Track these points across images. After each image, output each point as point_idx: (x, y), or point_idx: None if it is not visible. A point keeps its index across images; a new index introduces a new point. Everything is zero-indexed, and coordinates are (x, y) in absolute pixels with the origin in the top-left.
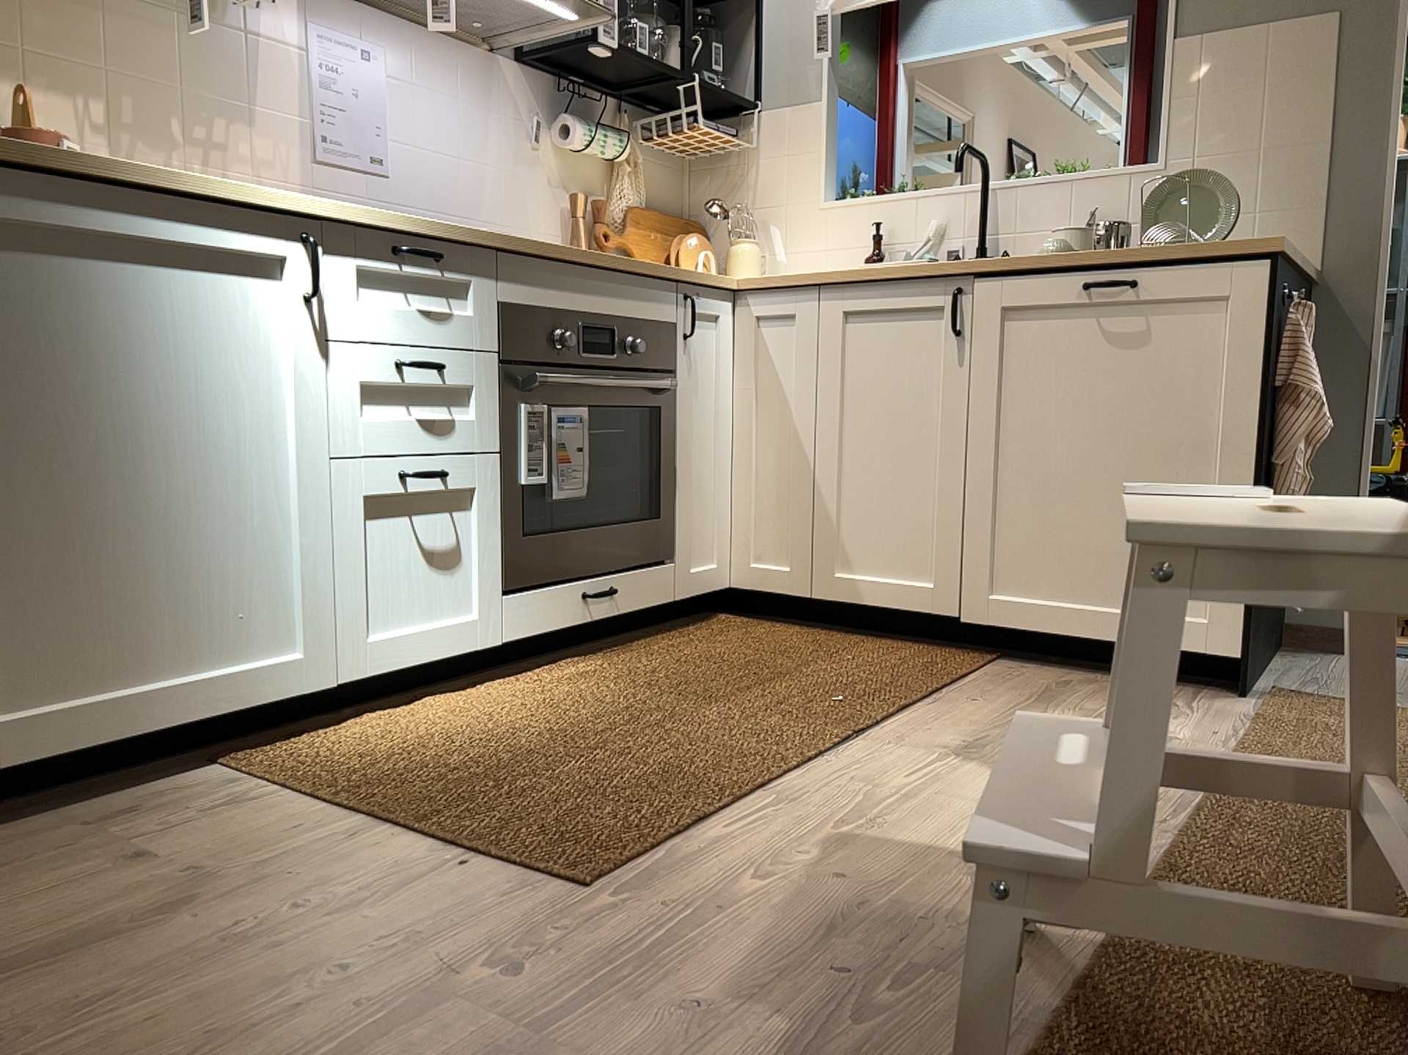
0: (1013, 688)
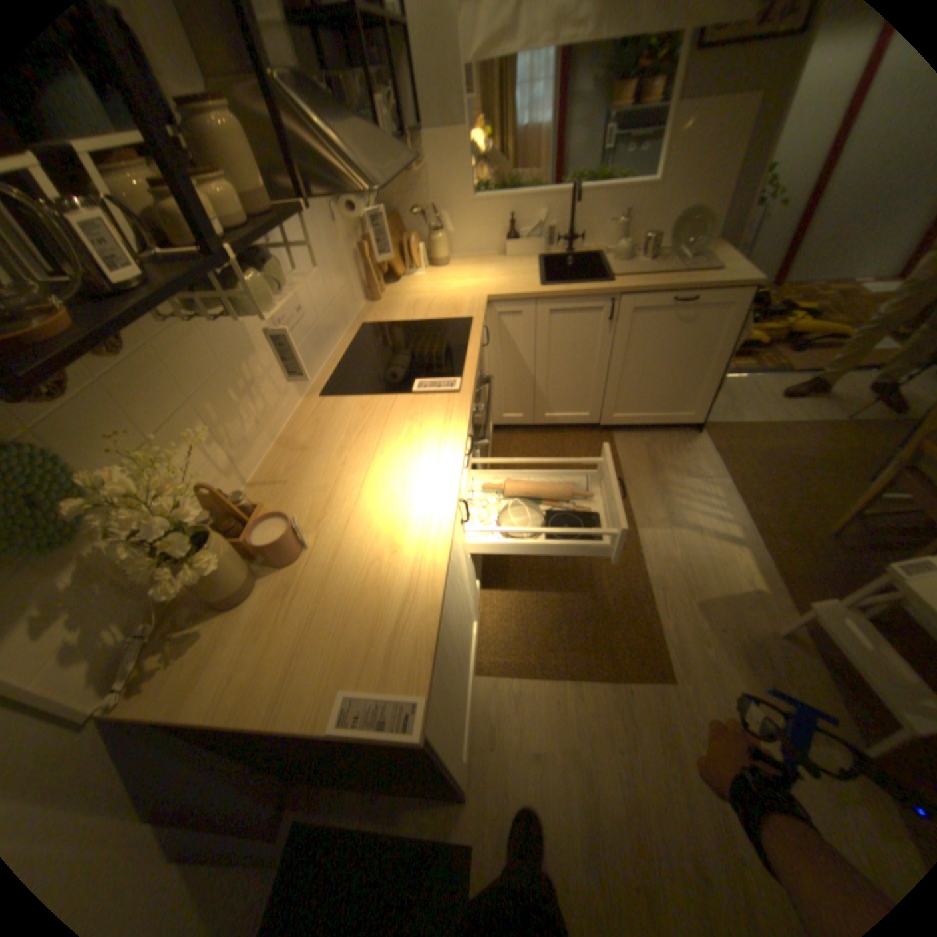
0: (644, 463)
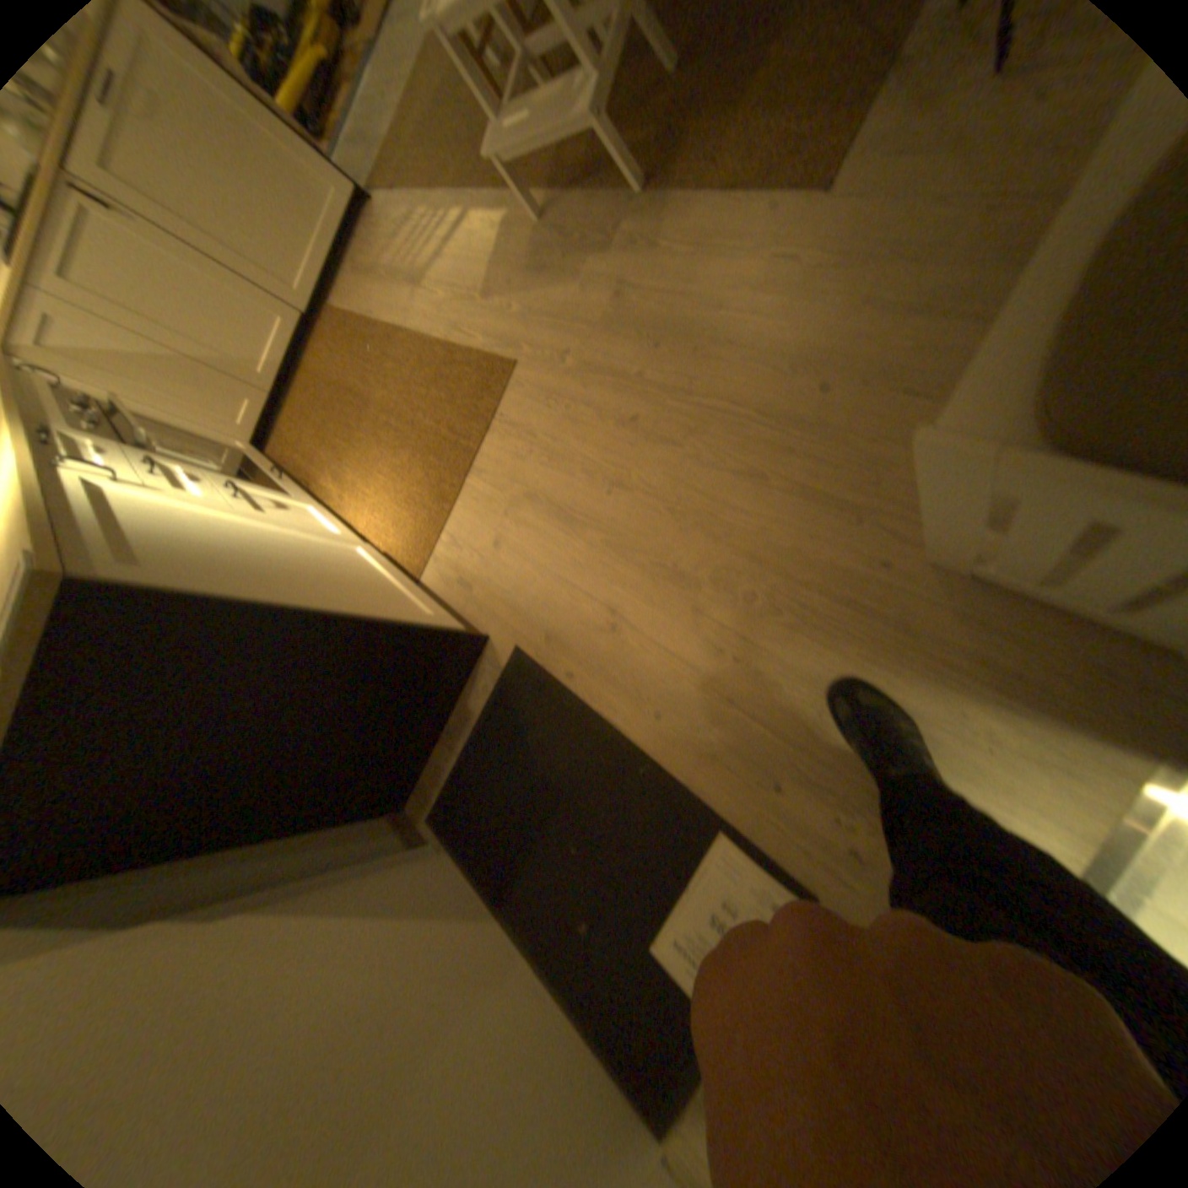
0: (364, 281)
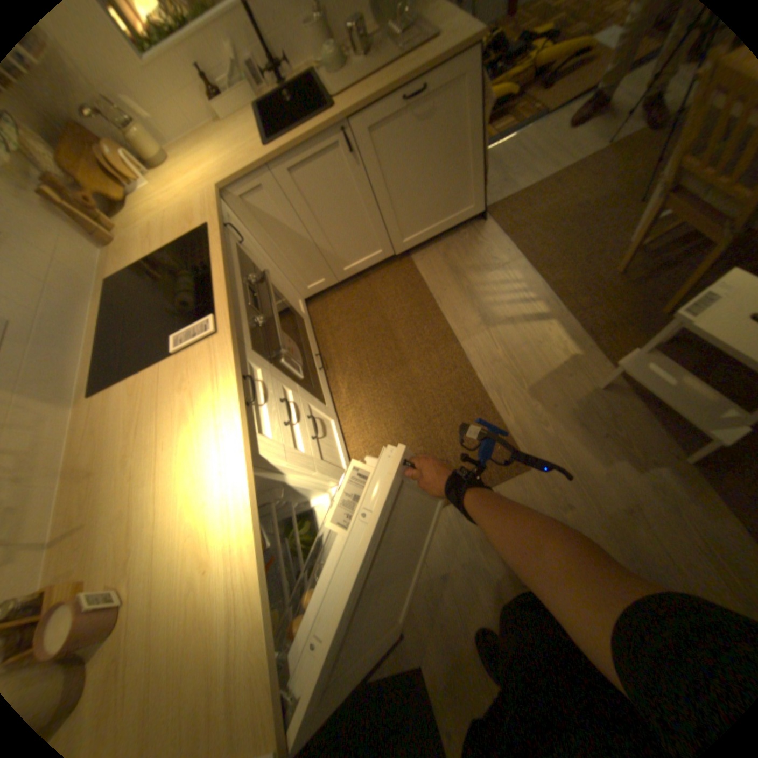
0: (445, 275)
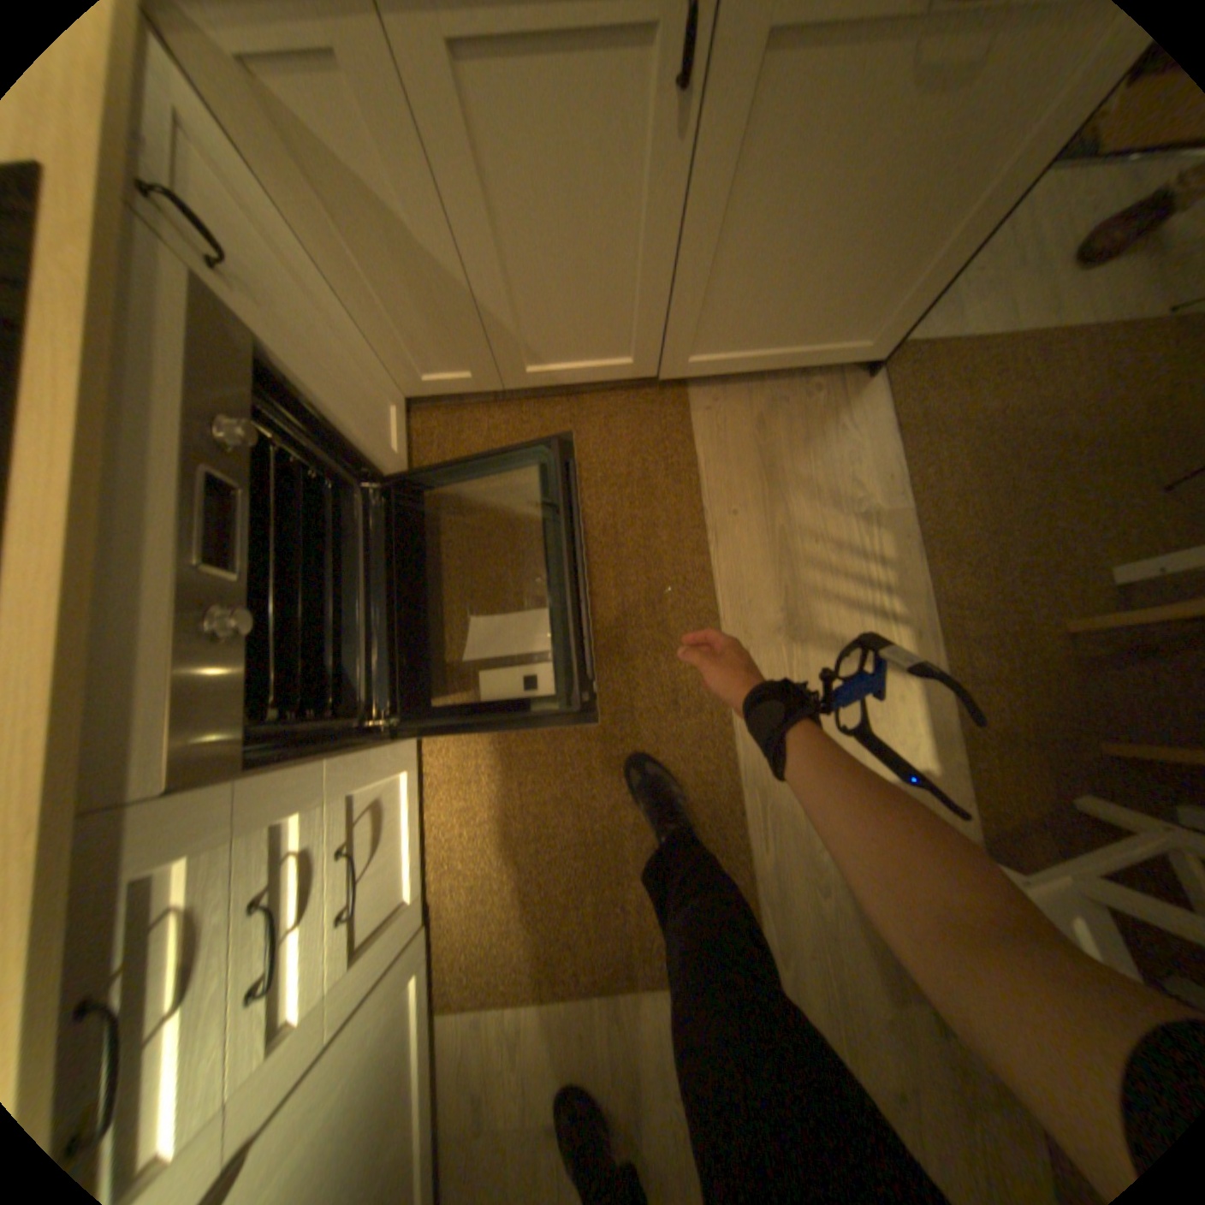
0: (748, 478)
